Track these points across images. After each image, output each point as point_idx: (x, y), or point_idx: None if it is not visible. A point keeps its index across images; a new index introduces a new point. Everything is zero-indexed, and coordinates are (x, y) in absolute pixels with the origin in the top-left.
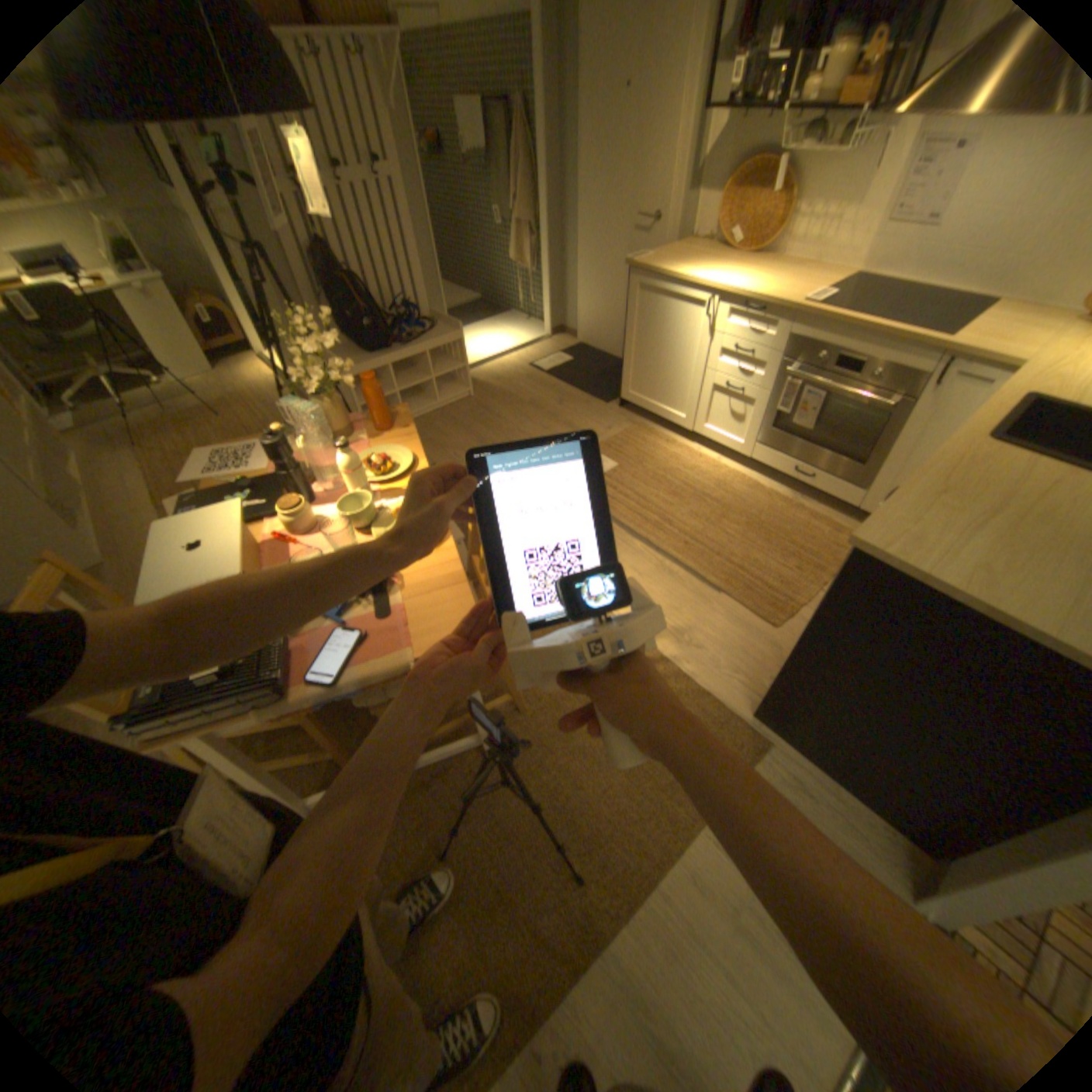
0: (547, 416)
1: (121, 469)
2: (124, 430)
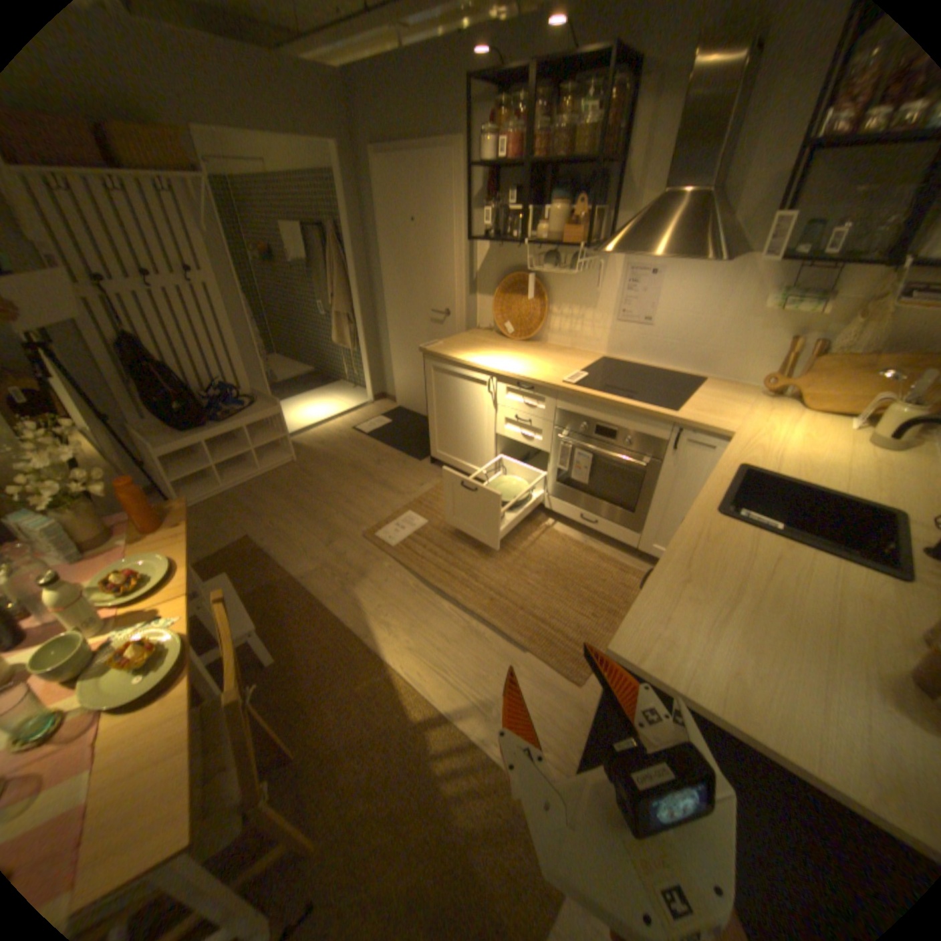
0: (365, 476)
1: None
2: None
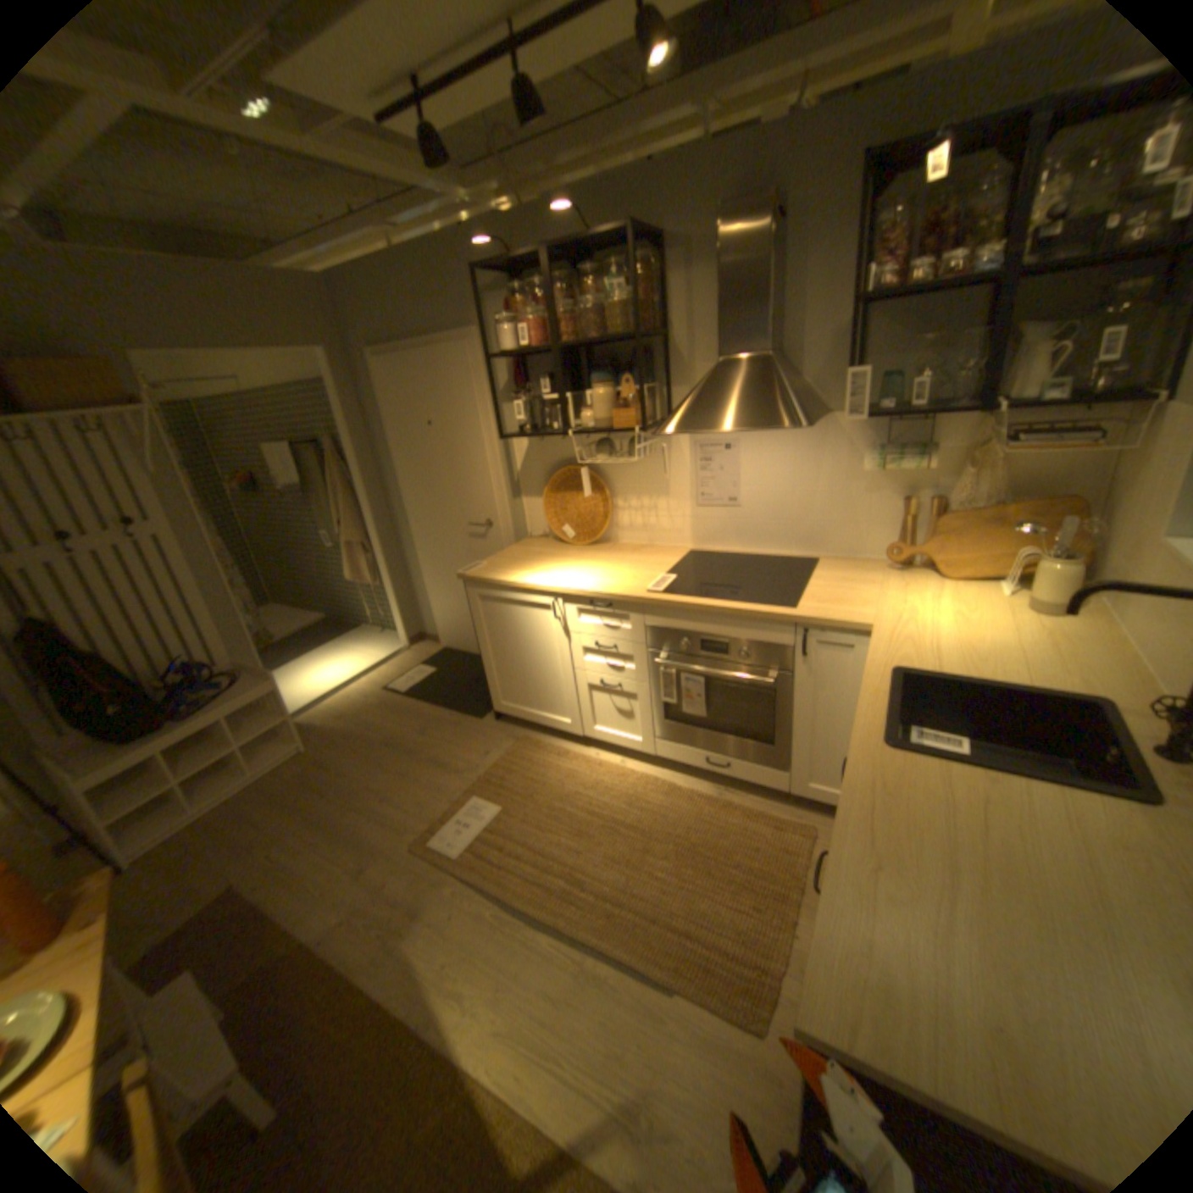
0: (405, 756)
1: None
2: None
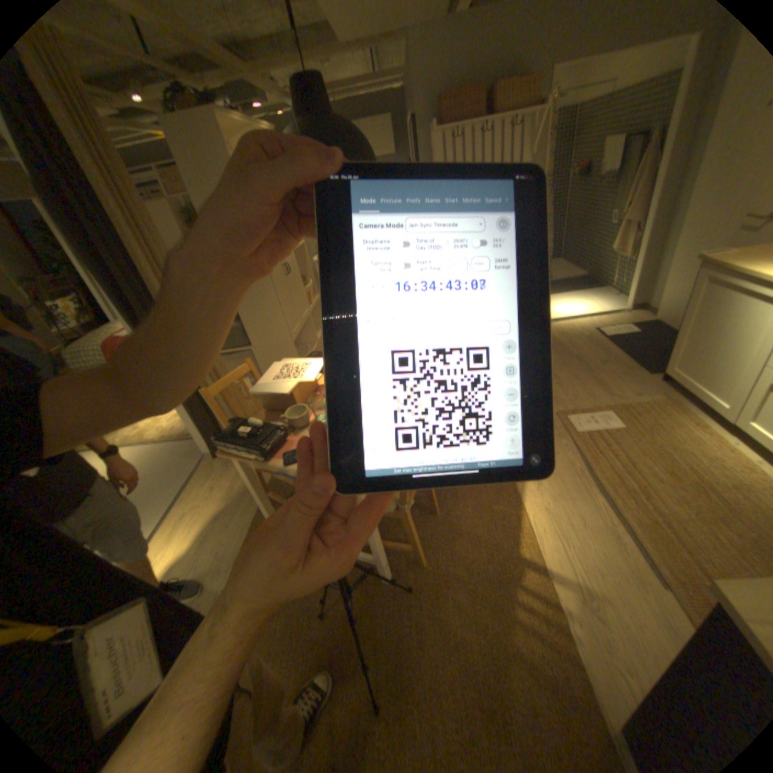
0: (585, 370)
1: None
2: None
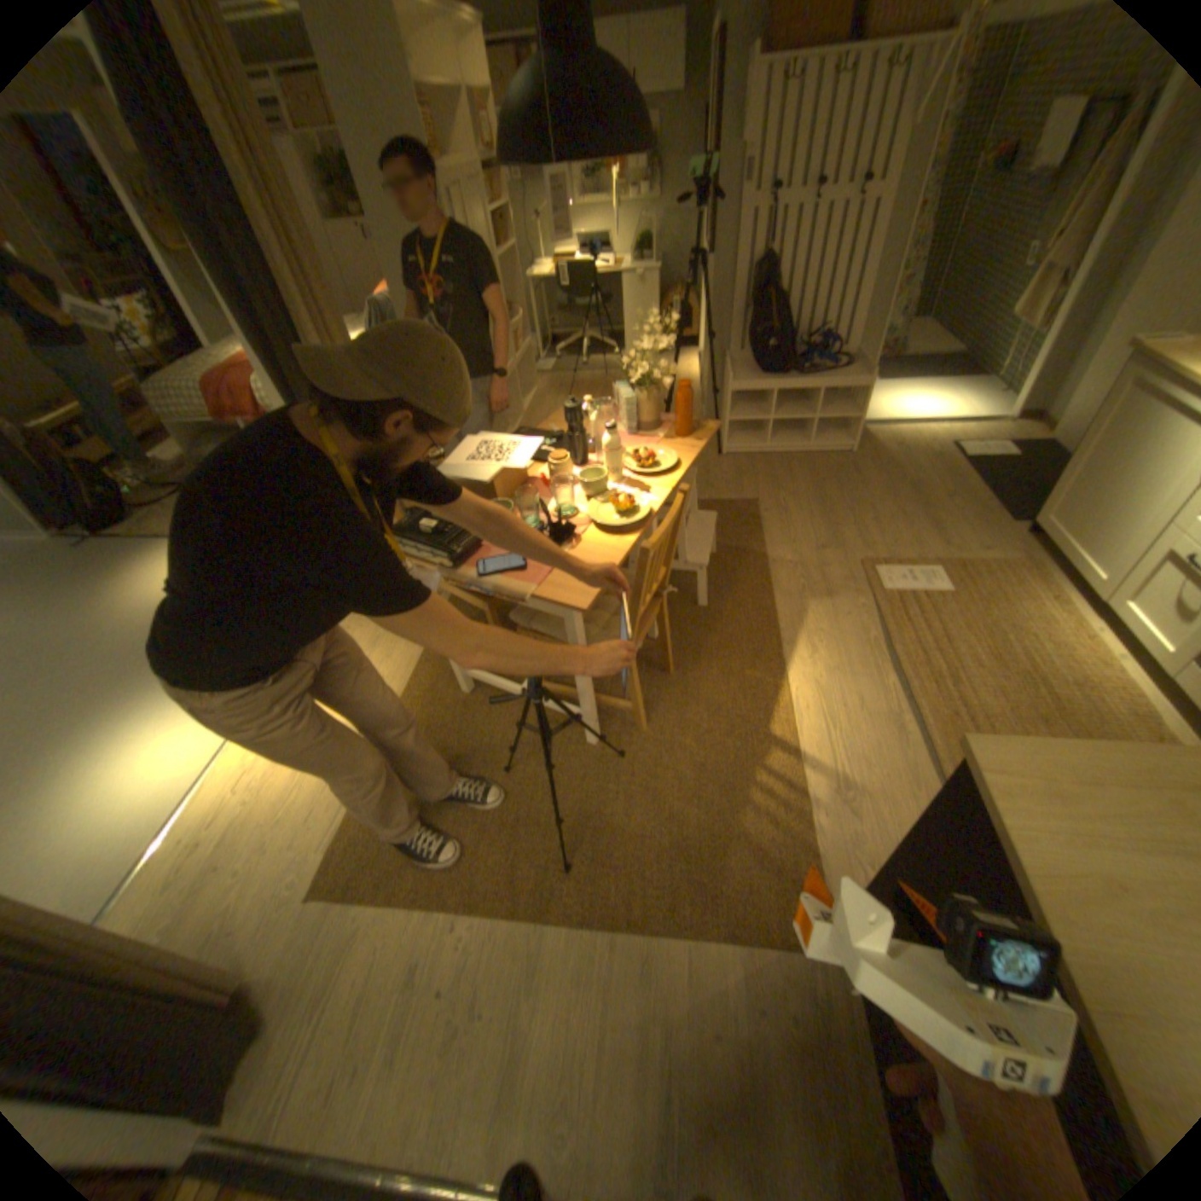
0: (919, 504)
1: (551, 411)
2: (572, 384)
